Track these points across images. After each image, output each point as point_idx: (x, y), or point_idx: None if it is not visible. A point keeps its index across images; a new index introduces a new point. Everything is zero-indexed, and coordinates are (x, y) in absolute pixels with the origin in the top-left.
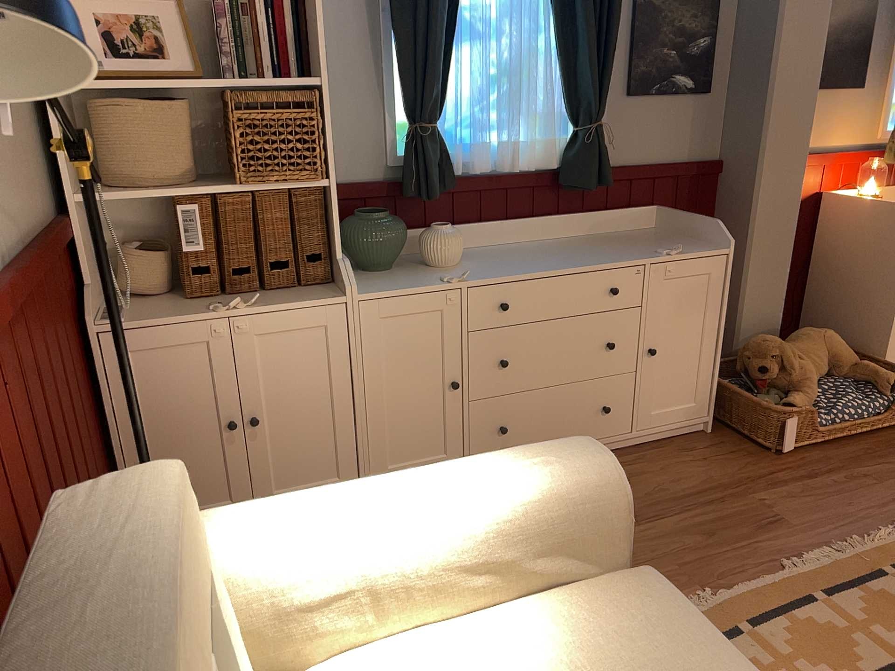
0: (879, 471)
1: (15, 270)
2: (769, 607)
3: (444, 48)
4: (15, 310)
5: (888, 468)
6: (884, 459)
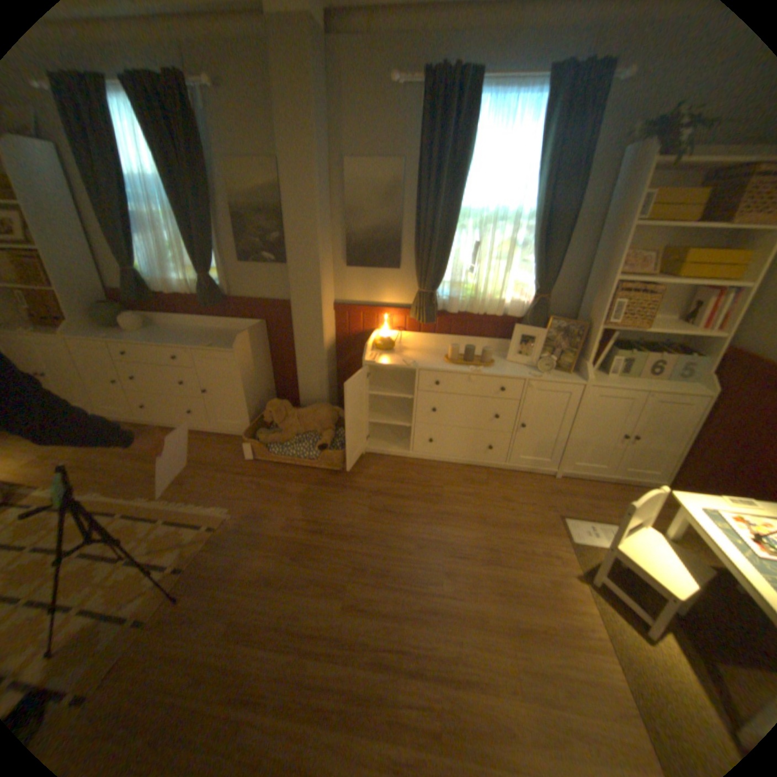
0: (270, 485)
1: None
2: (97, 511)
3: (117, 236)
4: None
5: (277, 486)
6: (288, 482)
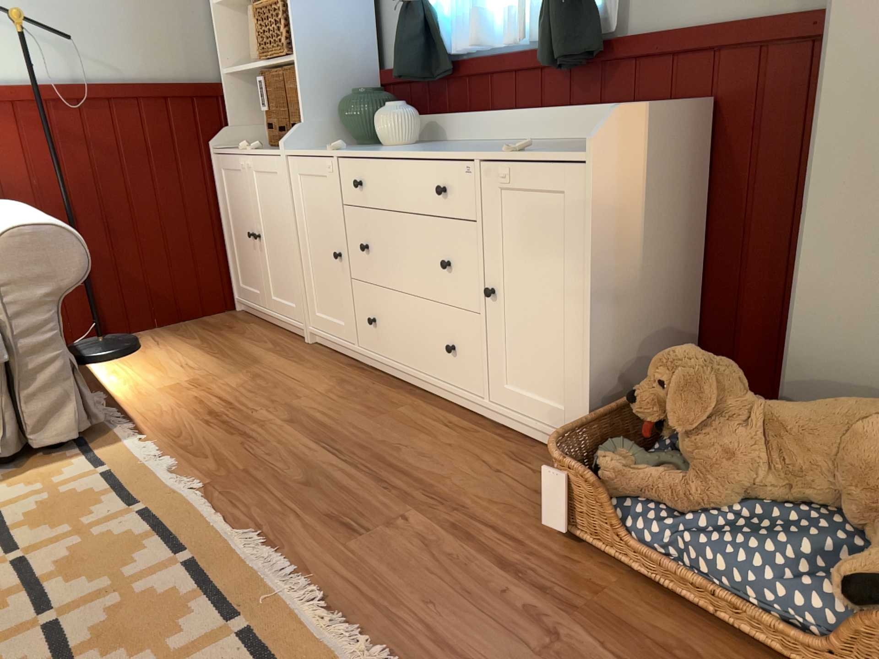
0: None
1: (70, 88)
2: (169, 521)
3: None
4: (77, 109)
5: None
6: None
